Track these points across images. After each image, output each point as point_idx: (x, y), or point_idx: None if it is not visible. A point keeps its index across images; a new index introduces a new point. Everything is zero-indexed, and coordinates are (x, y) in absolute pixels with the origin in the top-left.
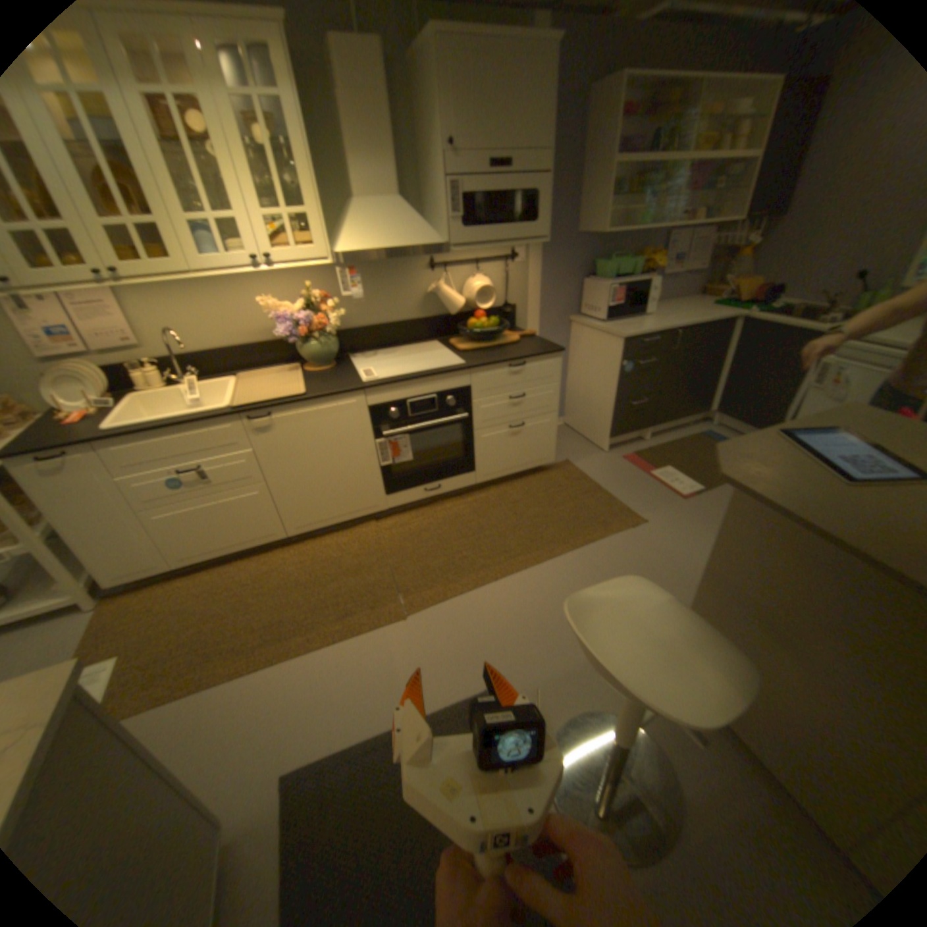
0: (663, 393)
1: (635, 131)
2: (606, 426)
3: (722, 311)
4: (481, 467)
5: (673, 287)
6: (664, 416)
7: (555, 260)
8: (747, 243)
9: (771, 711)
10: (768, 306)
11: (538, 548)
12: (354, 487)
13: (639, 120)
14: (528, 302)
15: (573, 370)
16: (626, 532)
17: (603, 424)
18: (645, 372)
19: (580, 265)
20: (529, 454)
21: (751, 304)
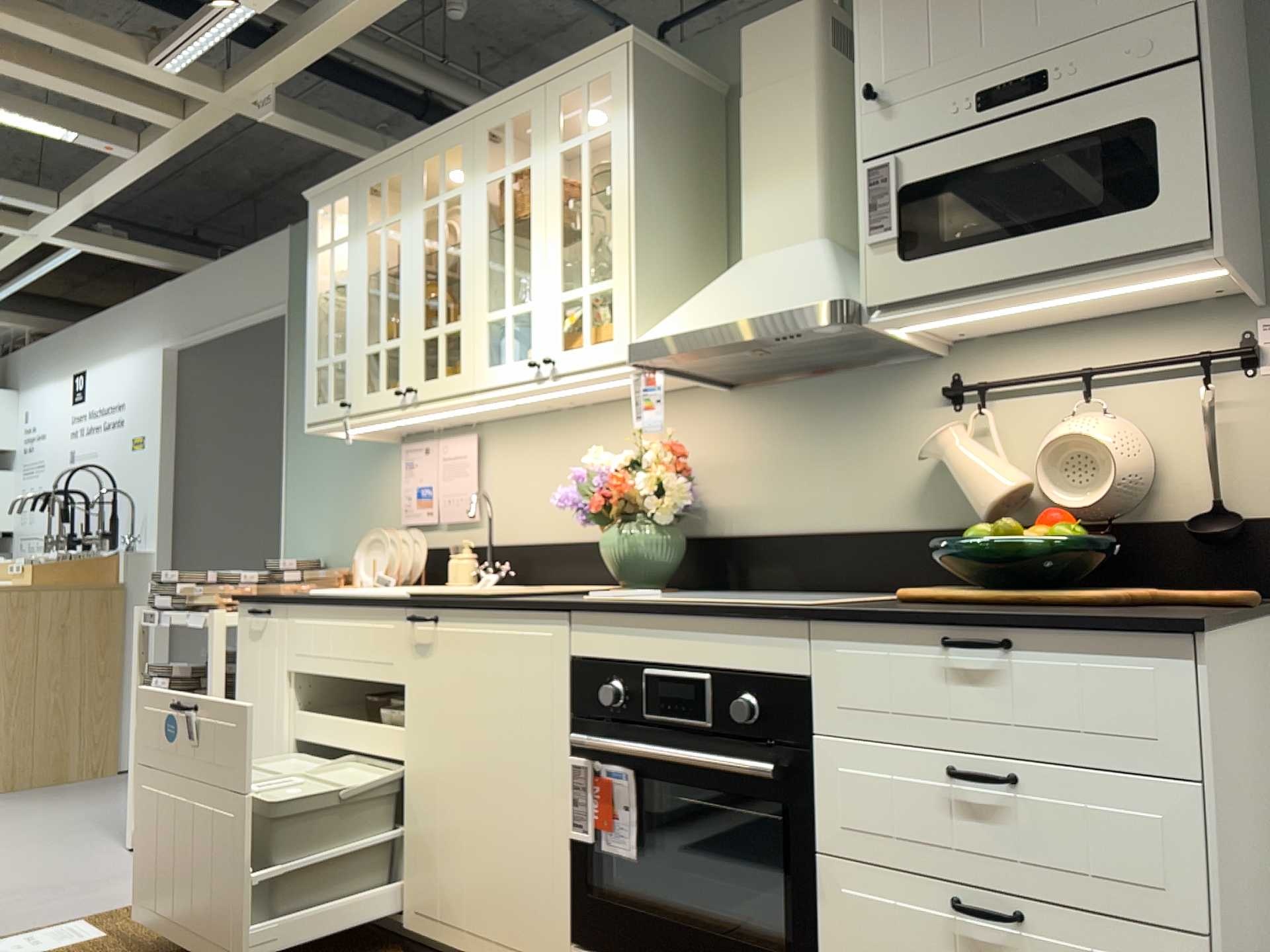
0: None
1: None
2: None
3: None
4: None
5: None
6: None
7: None
8: None
9: None
10: None
11: None
12: (513, 868)
13: None
14: None
15: None
16: None
17: None
18: None
19: None
20: None
21: None
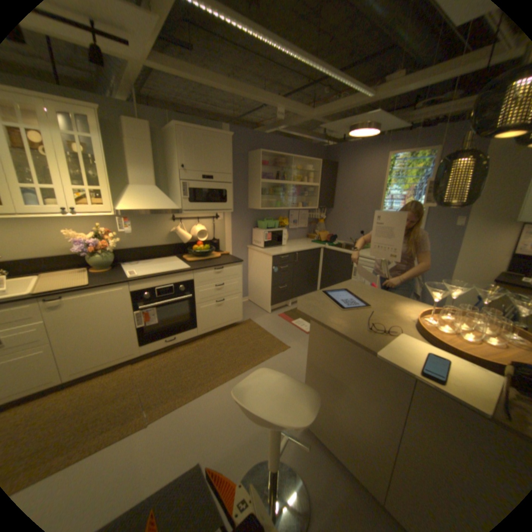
0: (293, 282)
1: (268, 171)
2: (268, 299)
3: (314, 245)
4: (200, 325)
5: (293, 234)
6: (295, 293)
7: (237, 220)
8: (321, 218)
9: (342, 432)
10: (331, 243)
11: (232, 369)
12: (116, 343)
13: (270, 167)
14: (225, 238)
15: (250, 271)
16: (279, 354)
17: (266, 298)
18: (283, 272)
19: (250, 222)
20: (227, 316)
21: (325, 242)
